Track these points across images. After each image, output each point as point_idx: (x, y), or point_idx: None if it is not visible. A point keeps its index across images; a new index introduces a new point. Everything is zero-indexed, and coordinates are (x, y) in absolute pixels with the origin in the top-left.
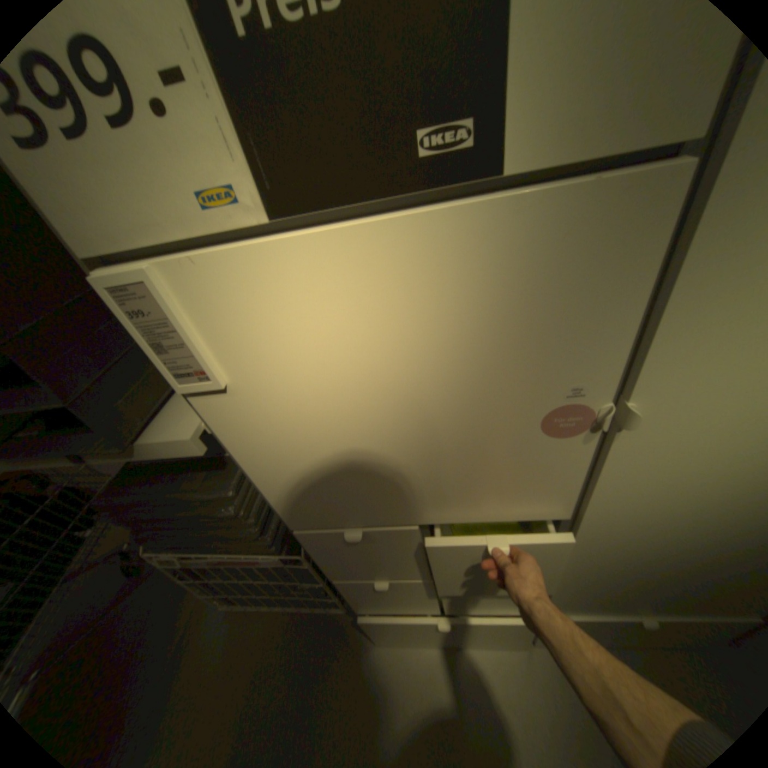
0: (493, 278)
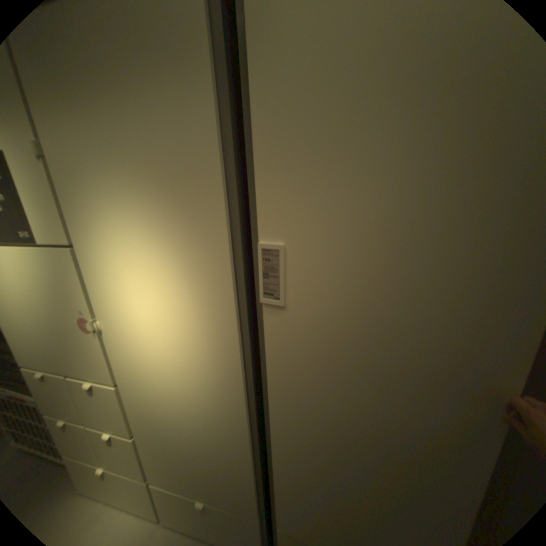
0: (46, 268)
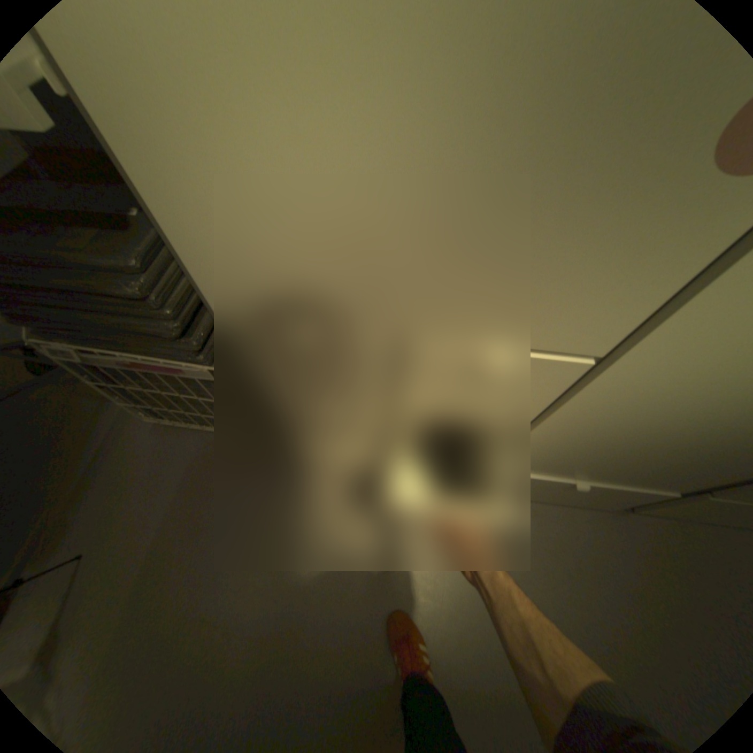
0: None
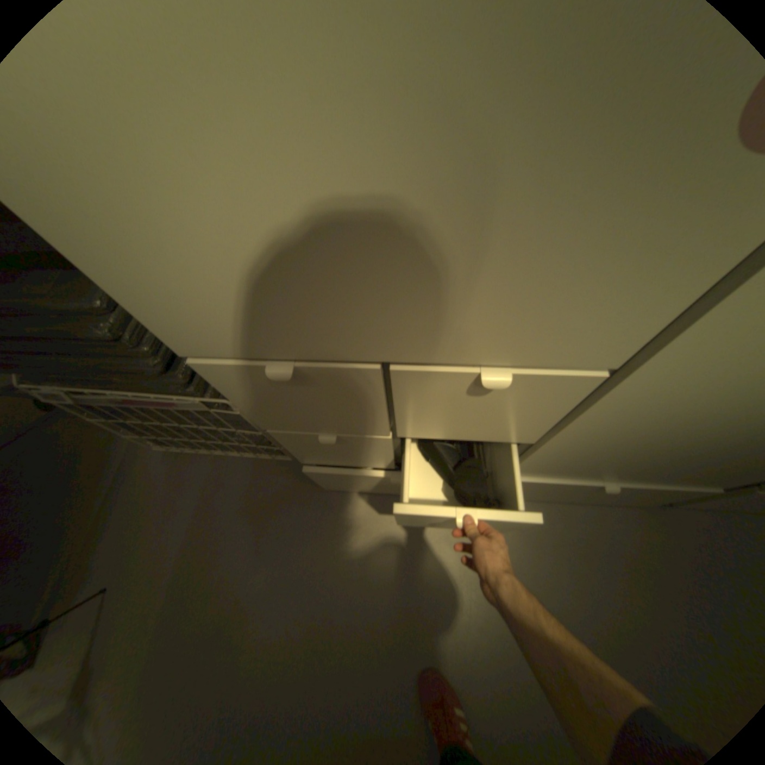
0: None
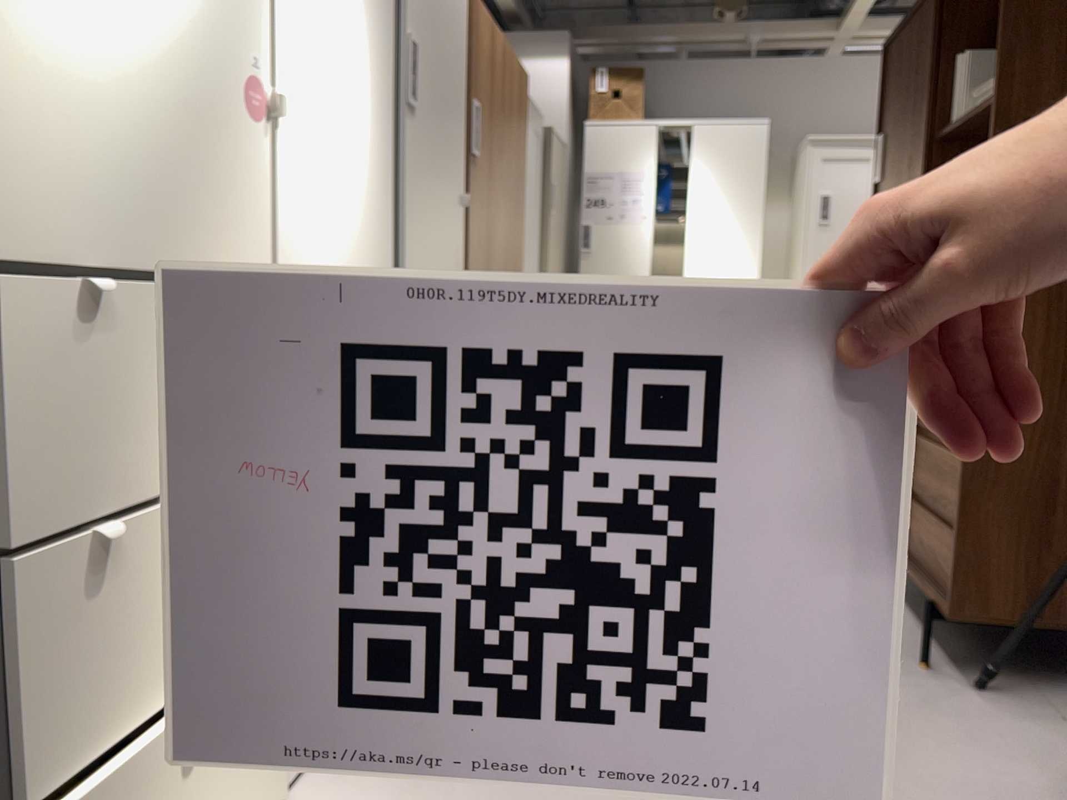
0: None
